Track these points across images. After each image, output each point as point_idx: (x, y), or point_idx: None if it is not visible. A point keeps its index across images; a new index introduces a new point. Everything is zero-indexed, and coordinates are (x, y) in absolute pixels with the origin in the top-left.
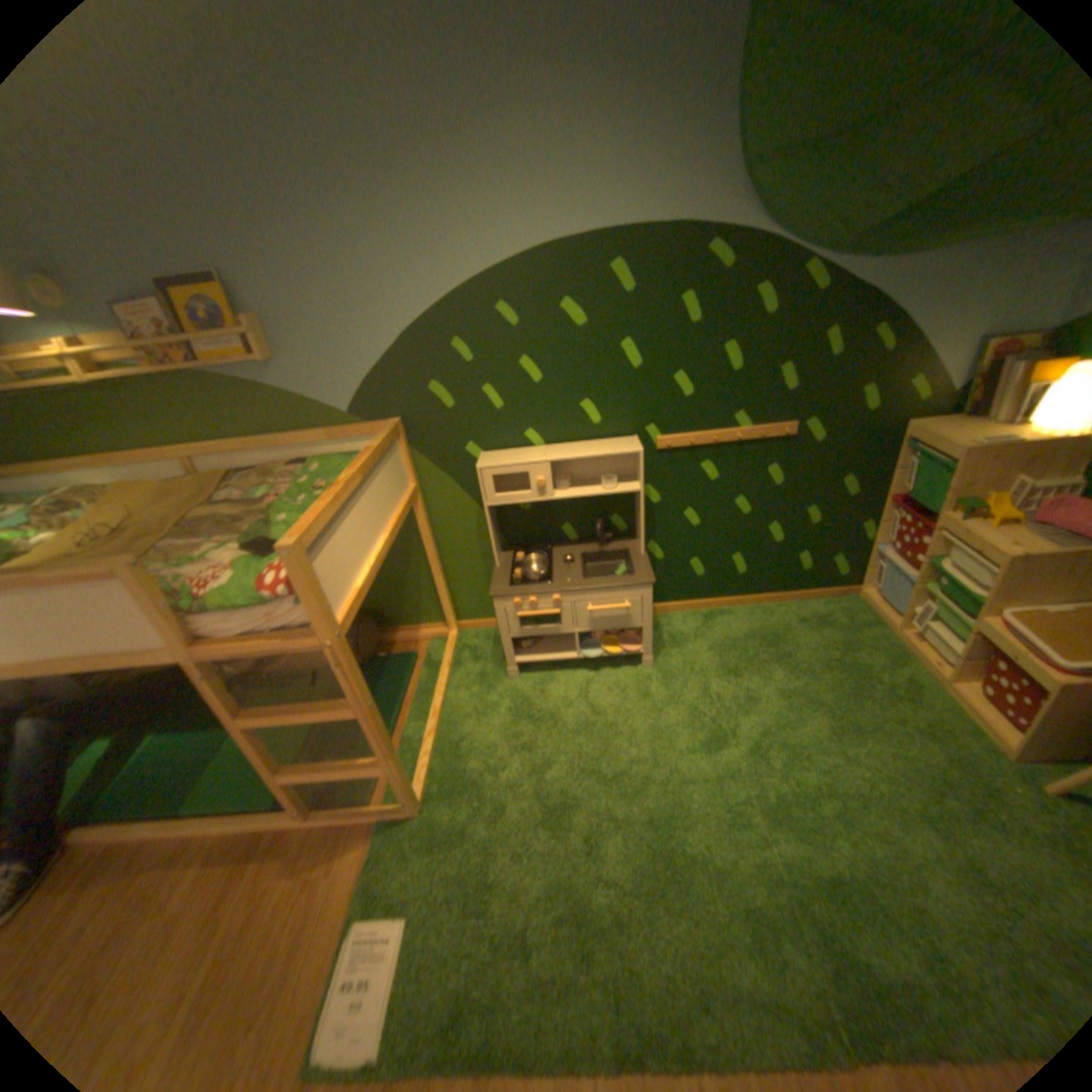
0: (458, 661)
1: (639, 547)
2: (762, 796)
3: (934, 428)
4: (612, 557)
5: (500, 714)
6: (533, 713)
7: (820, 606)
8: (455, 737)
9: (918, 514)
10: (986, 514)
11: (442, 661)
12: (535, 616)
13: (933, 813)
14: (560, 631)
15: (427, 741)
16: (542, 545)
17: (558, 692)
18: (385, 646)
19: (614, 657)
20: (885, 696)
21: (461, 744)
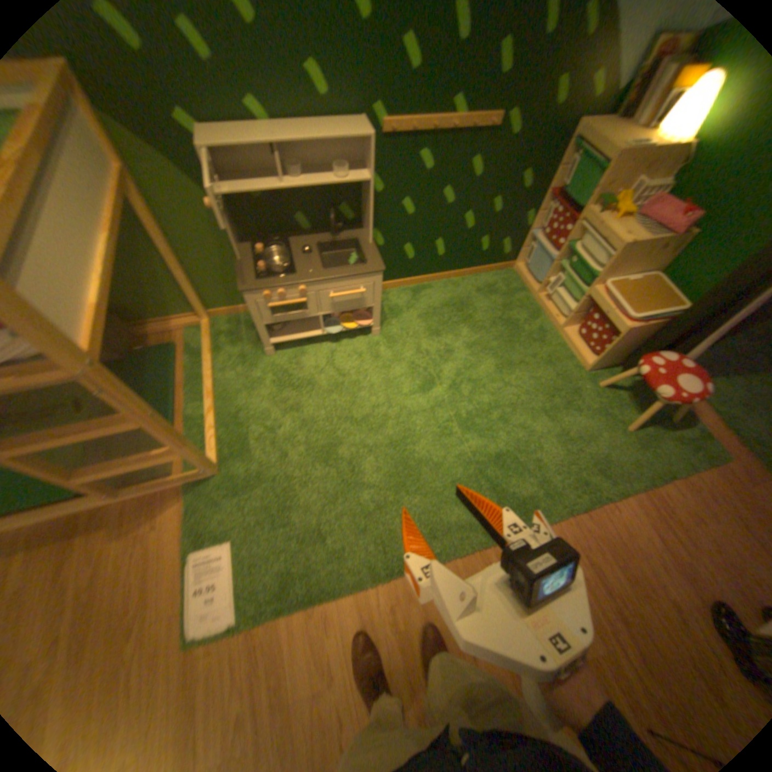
0: (216, 347)
1: (367, 236)
2: (457, 414)
3: (598, 129)
4: (344, 247)
5: (265, 386)
6: (292, 382)
7: (488, 278)
8: (231, 410)
9: (563, 205)
10: (612, 208)
11: (200, 348)
12: (284, 306)
13: (546, 407)
14: (307, 316)
15: (207, 418)
16: (277, 236)
17: (309, 363)
18: (137, 339)
19: (351, 331)
20: (525, 340)
21: (238, 414)
